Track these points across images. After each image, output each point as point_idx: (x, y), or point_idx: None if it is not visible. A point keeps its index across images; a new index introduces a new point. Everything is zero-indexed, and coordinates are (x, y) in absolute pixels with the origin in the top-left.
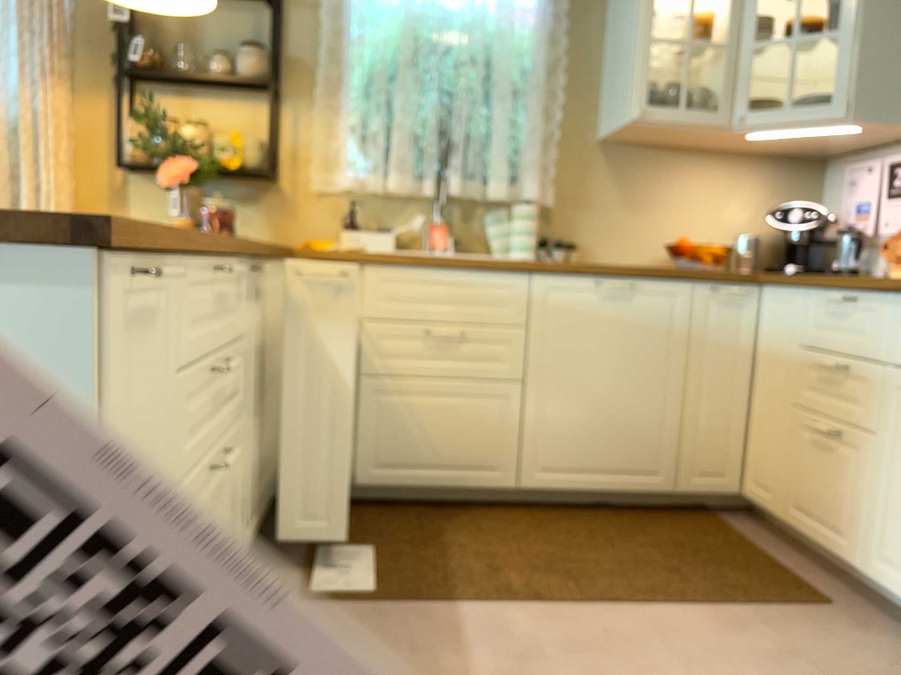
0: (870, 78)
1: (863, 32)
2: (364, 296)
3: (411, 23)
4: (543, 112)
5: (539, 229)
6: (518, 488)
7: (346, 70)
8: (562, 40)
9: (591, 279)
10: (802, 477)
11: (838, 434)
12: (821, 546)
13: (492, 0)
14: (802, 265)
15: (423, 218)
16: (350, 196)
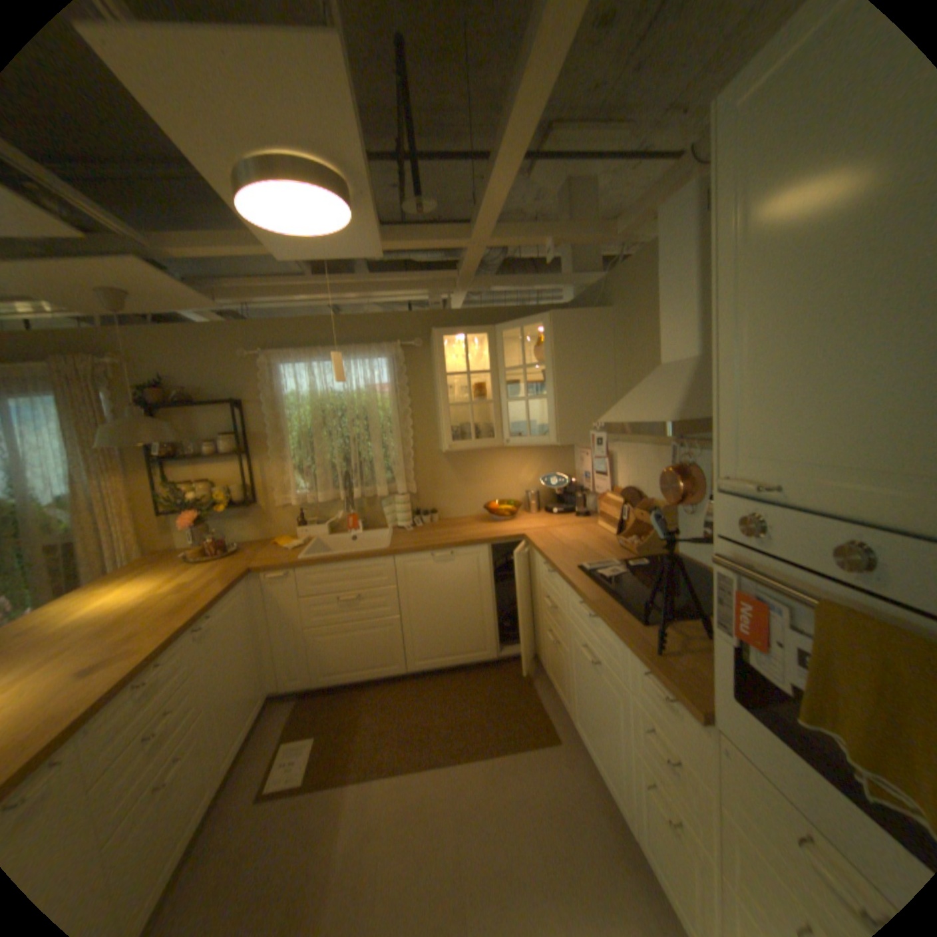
0: (564, 423)
1: (556, 399)
2: (298, 587)
3: (317, 406)
4: (404, 441)
5: (414, 505)
6: (407, 673)
7: (285, 437)
8: (407, 401)
9: (428, 554)
10: (550, 657)
11: (555, 645)
12: (560, 700)
13: (363, 385)
14: (559, 509)
15: (342, 514)
16: (300, 505)
